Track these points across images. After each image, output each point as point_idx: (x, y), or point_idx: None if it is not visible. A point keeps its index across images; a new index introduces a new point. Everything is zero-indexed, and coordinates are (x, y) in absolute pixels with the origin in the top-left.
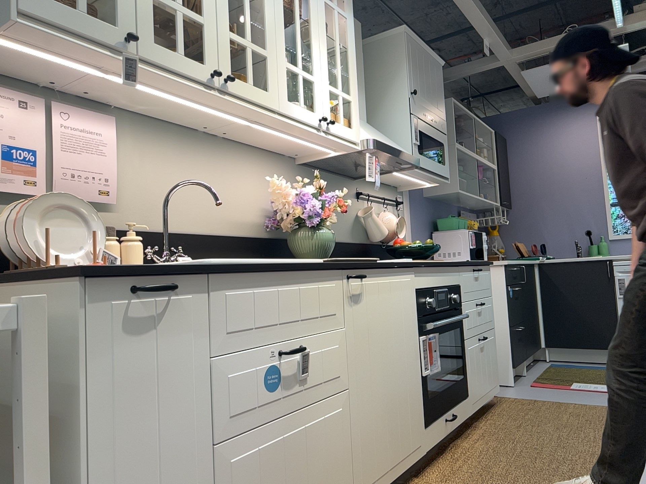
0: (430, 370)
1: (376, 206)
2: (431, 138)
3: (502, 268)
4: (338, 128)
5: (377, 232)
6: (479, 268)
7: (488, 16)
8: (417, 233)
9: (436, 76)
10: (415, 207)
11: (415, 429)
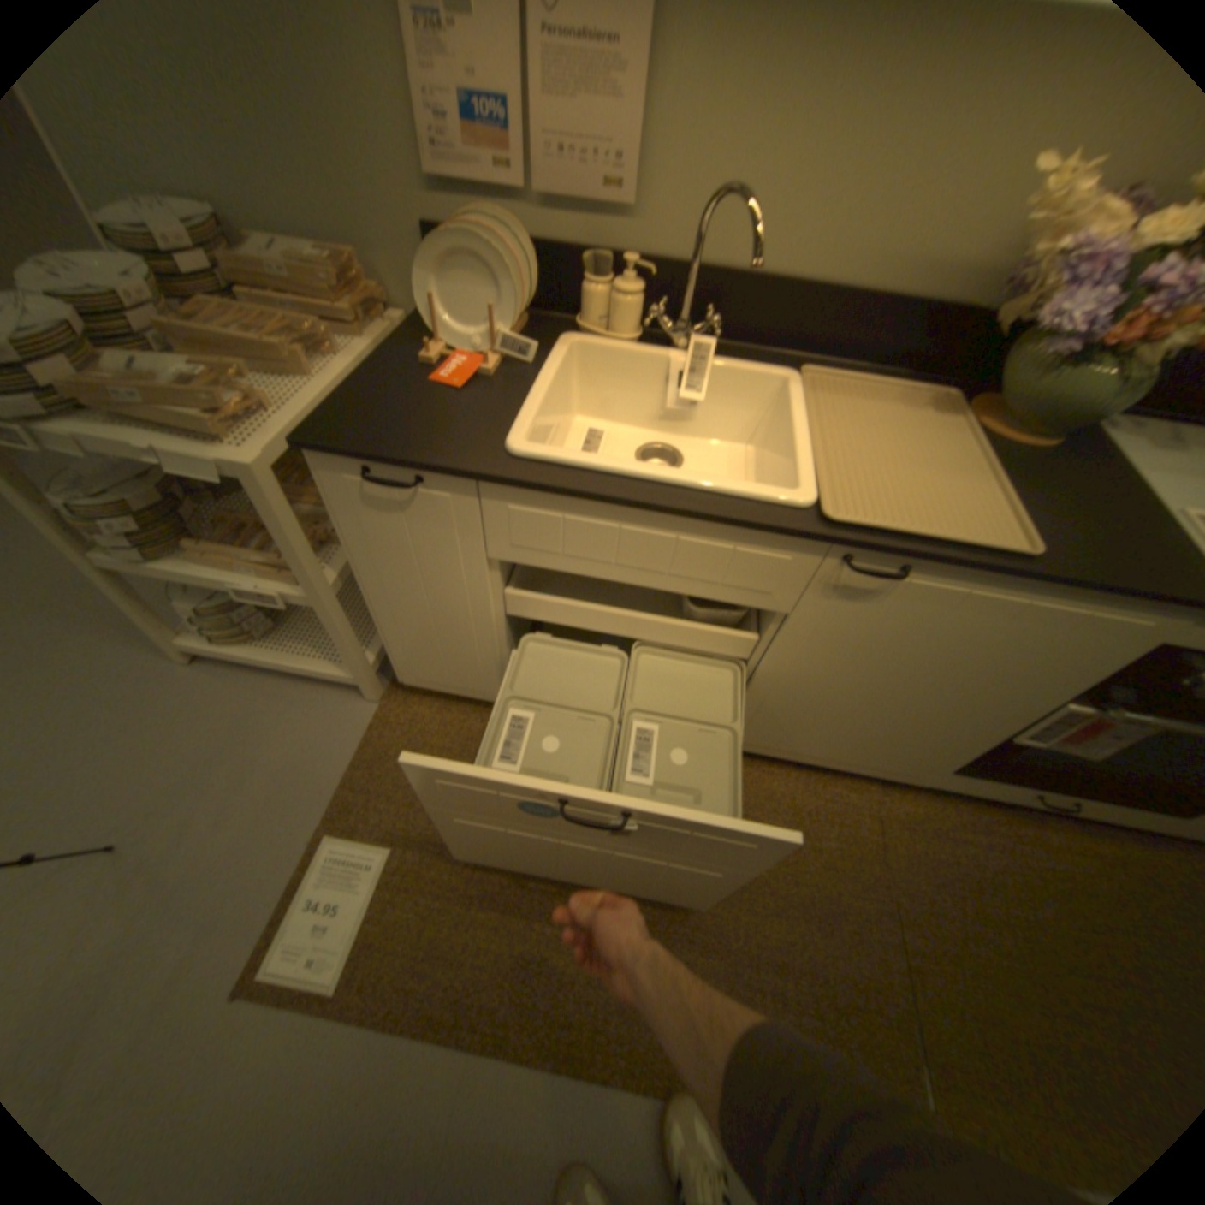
0: (1050, 747)
1: None
2: None
3: None
4: None
5: None
6: None
7: None
8: None
9: None
10: None
11: (918, 765)
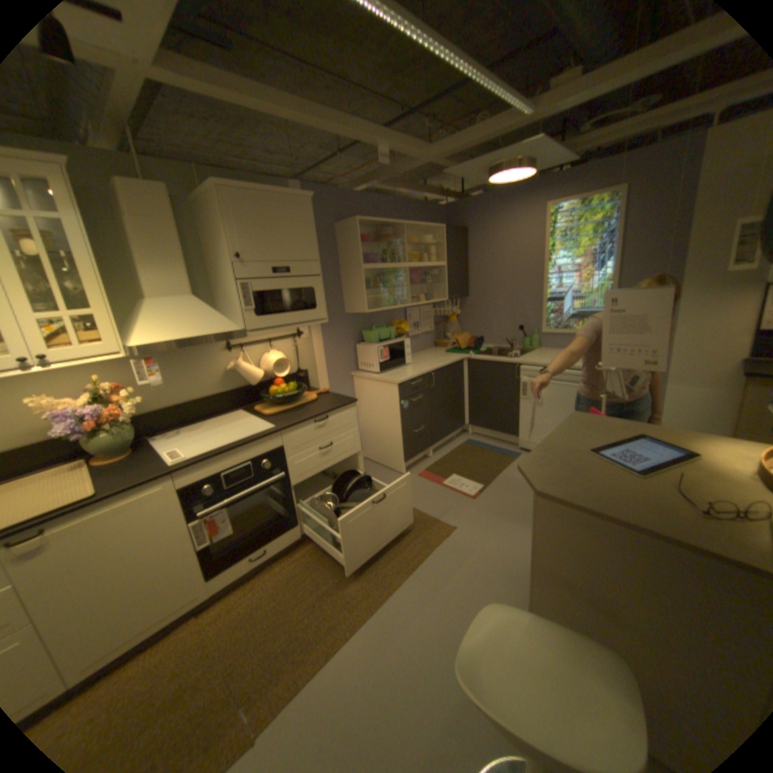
0: (209, 541)
1: (260, 348)
2: (285, 290)
3: (396, 385)
4: (66, 354)
5: (249, 379)
6: (328, 415)
7: (363, 121)
8: (331, 351)
9: (293, 215)
10: (328, 328)
11: (183, 592)
